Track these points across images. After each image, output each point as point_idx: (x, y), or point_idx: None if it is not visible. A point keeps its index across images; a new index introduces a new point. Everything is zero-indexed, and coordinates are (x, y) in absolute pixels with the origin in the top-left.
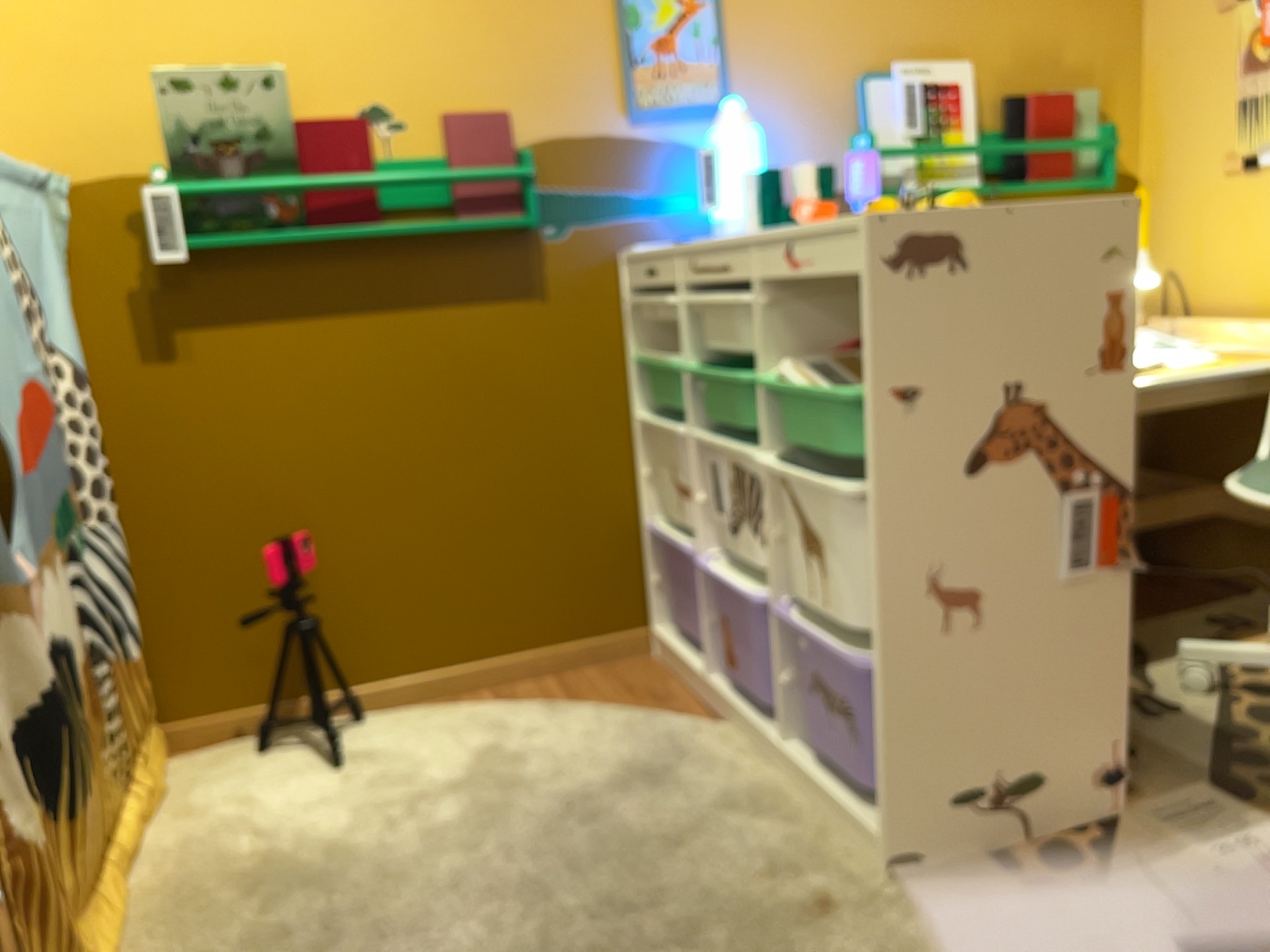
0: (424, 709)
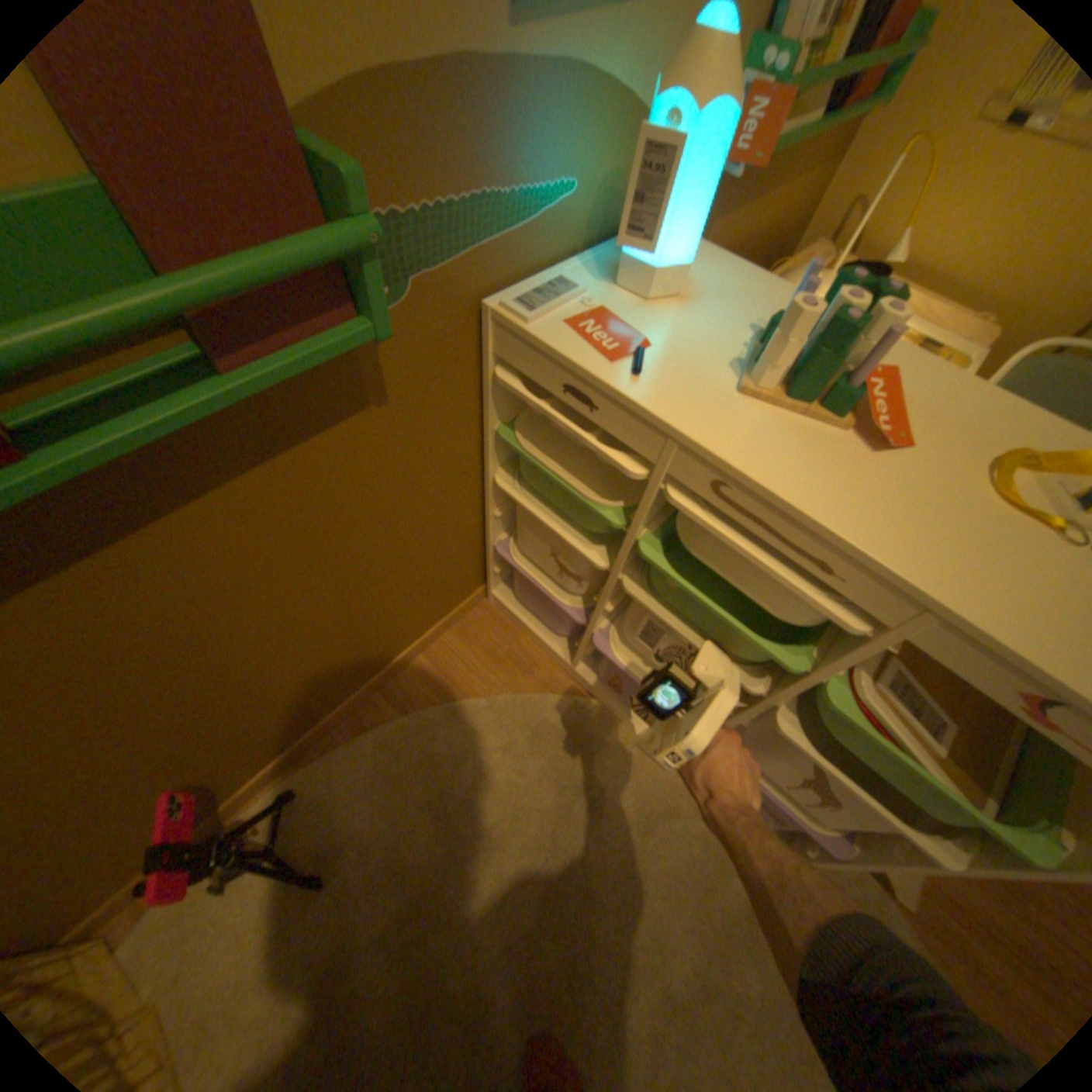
0: (341, 746)
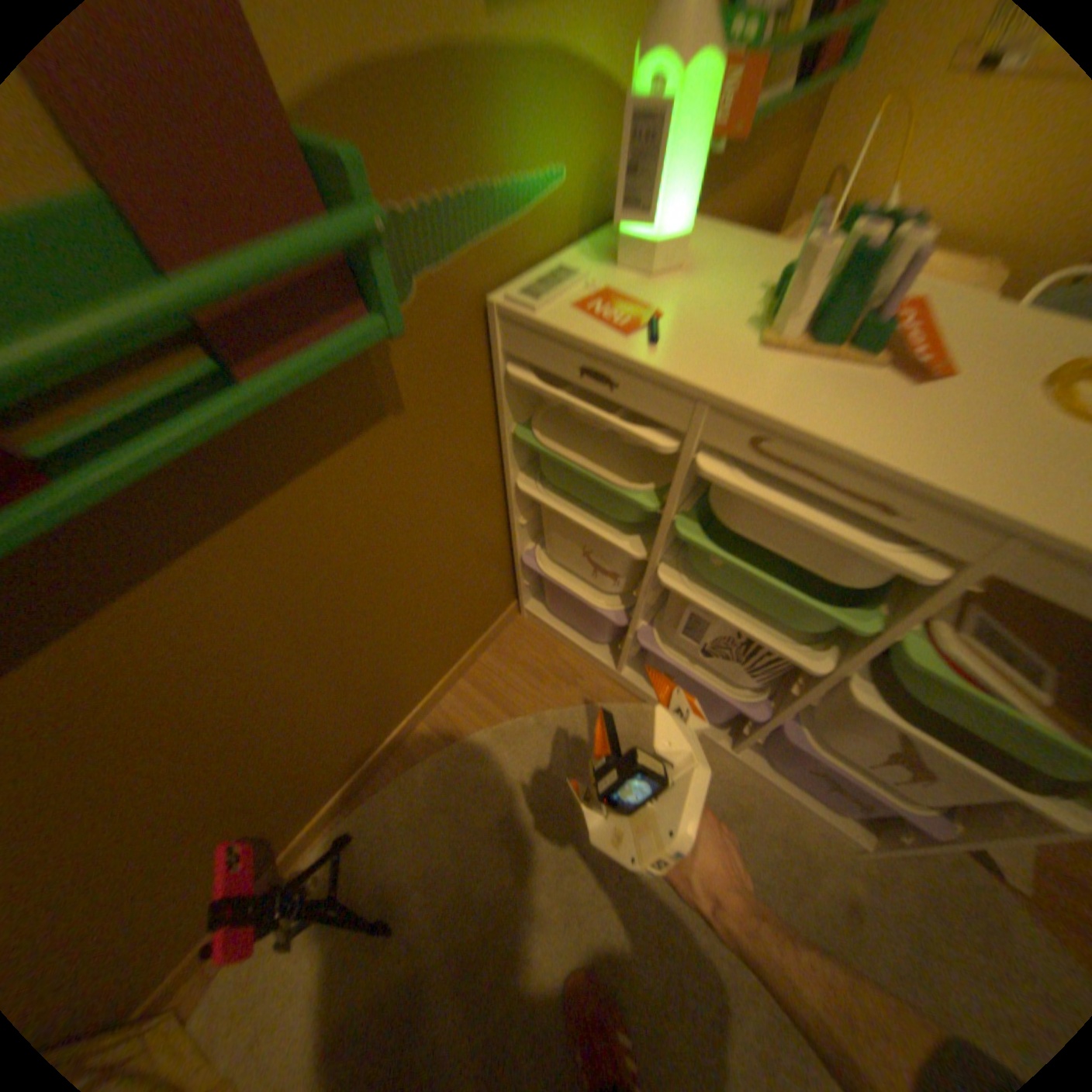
0: (392, 782)
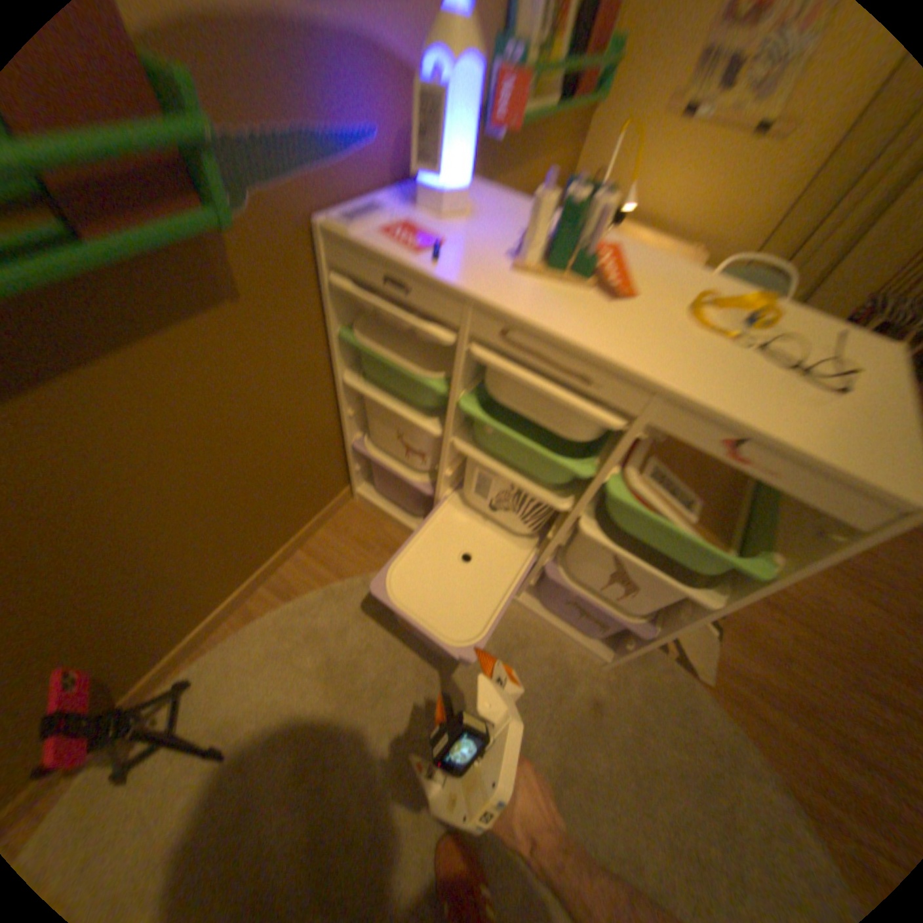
0: (231, 634)
